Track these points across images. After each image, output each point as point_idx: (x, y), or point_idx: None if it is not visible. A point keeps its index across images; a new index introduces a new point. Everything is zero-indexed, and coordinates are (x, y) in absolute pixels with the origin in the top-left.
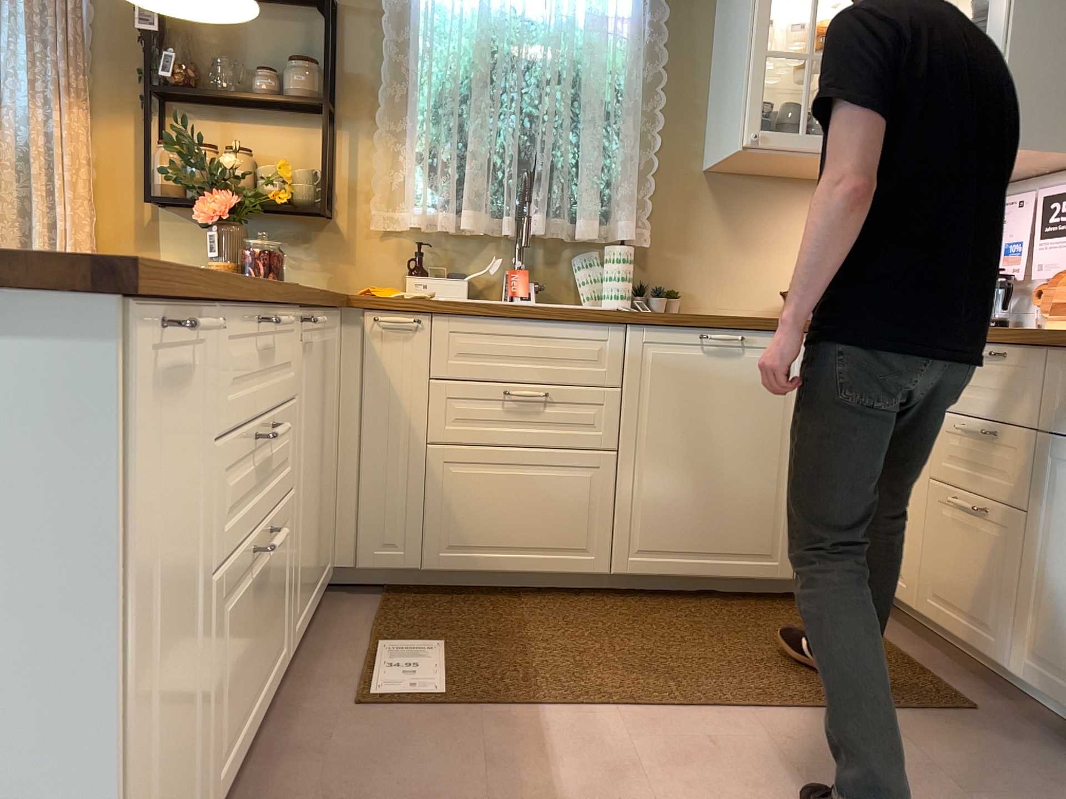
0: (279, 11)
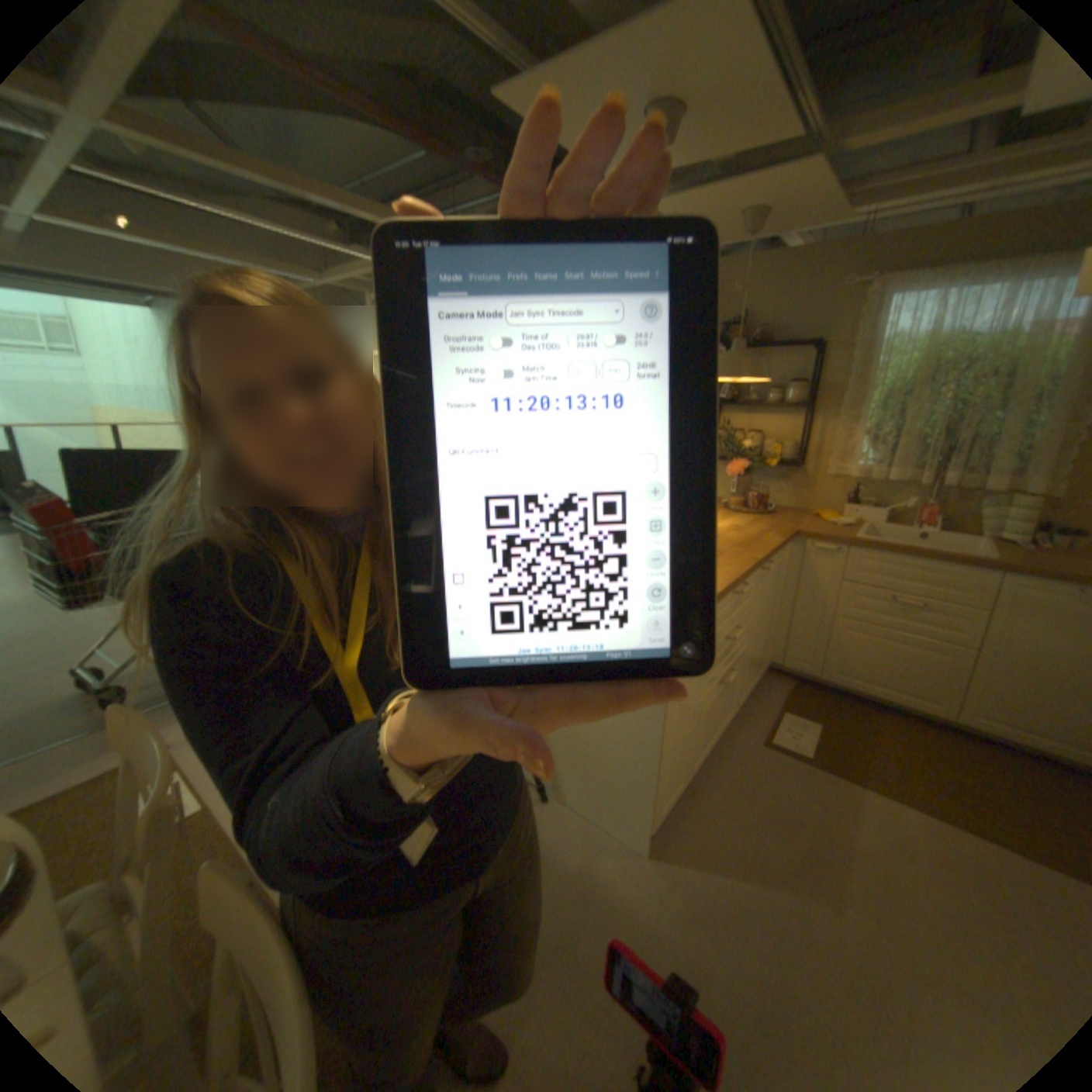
0: (787, 349)
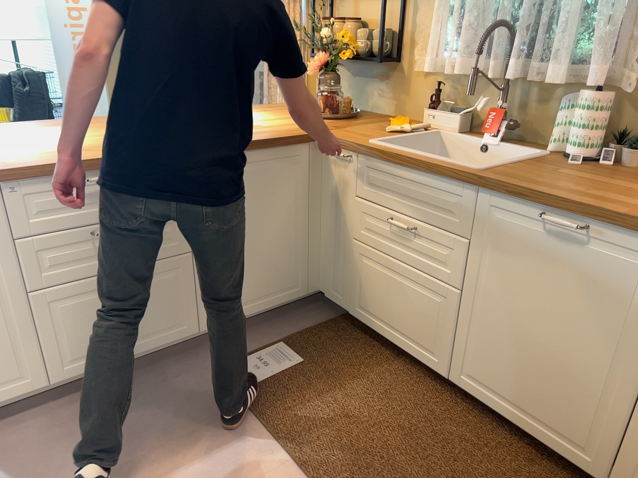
0: None
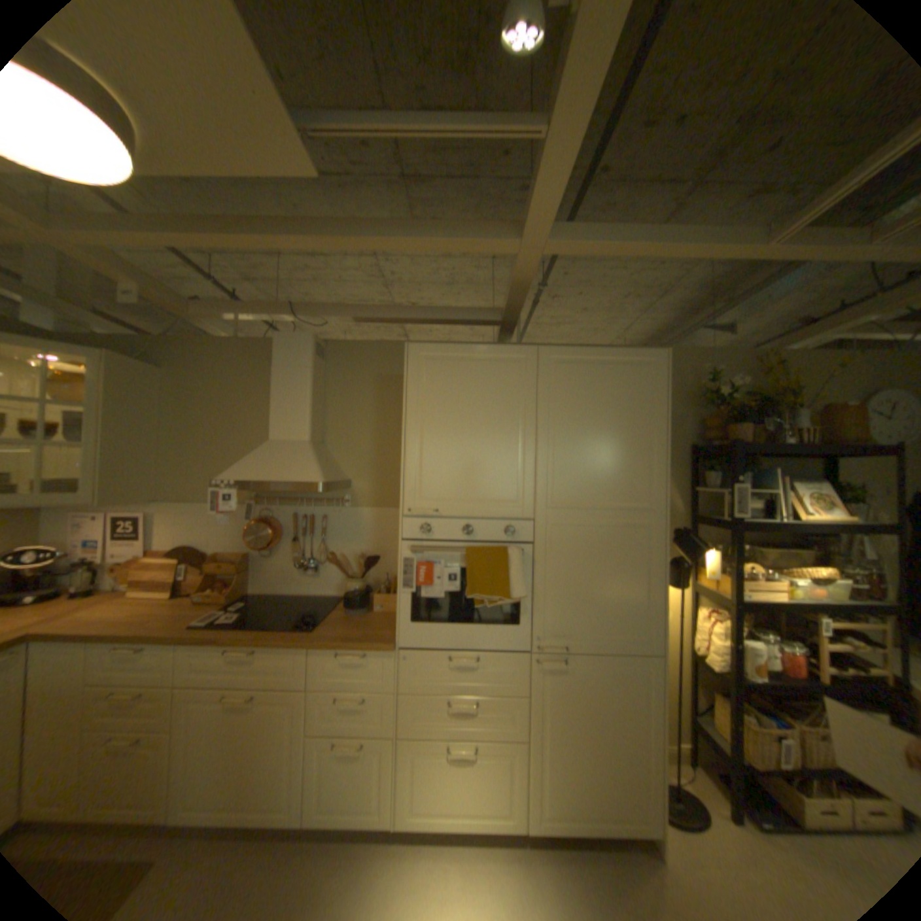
0: None
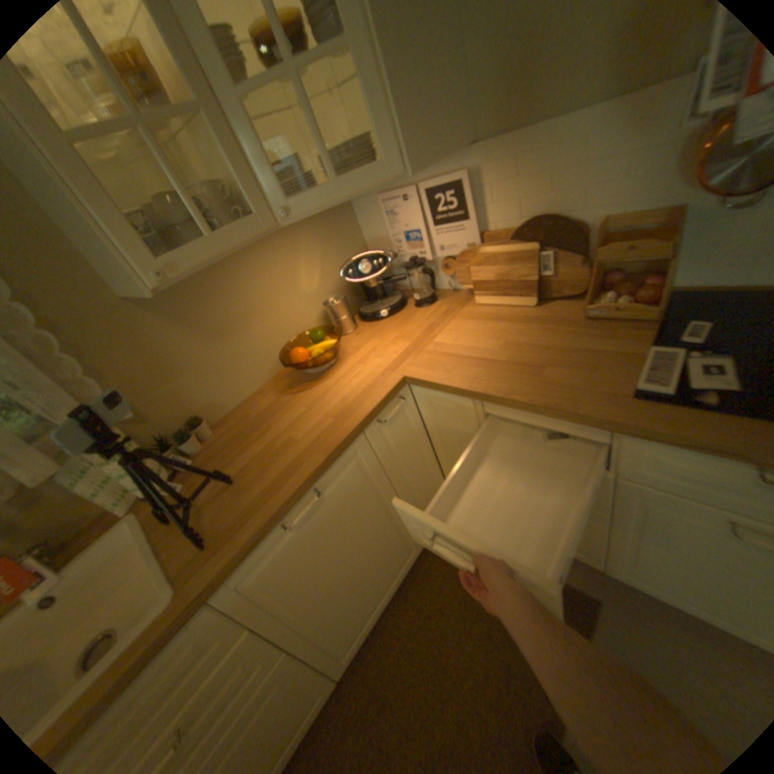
0: None
